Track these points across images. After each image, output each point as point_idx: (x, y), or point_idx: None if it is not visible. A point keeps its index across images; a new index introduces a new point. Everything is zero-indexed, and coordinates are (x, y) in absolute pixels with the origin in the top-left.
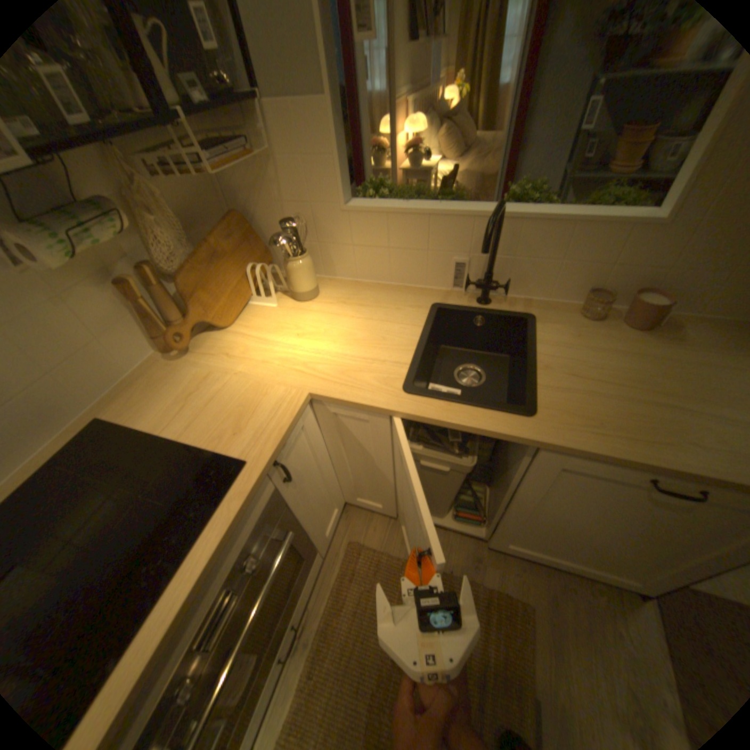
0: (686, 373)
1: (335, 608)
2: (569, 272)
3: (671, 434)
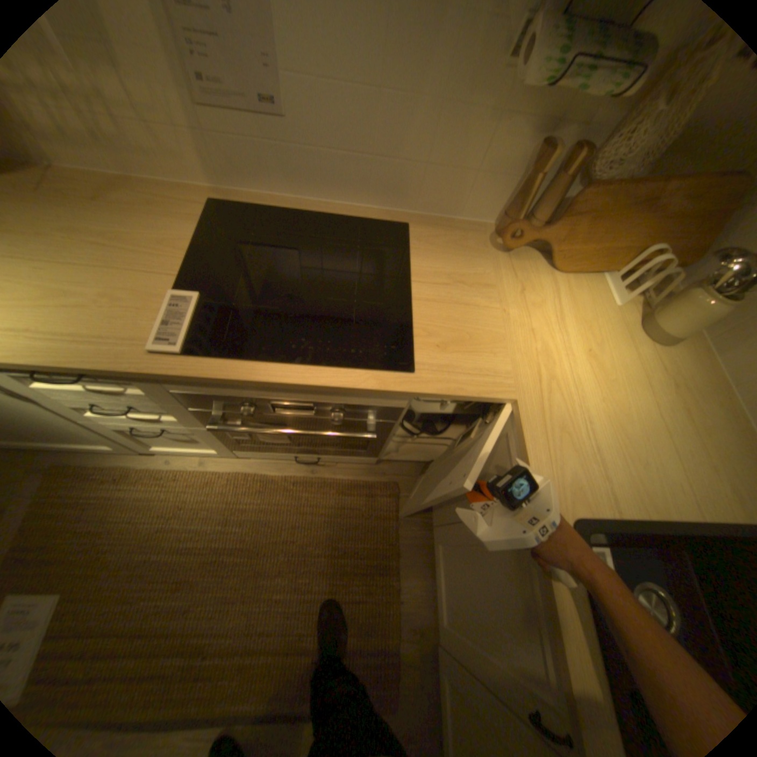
0: None
1: (343, 491)
2: None
3: None
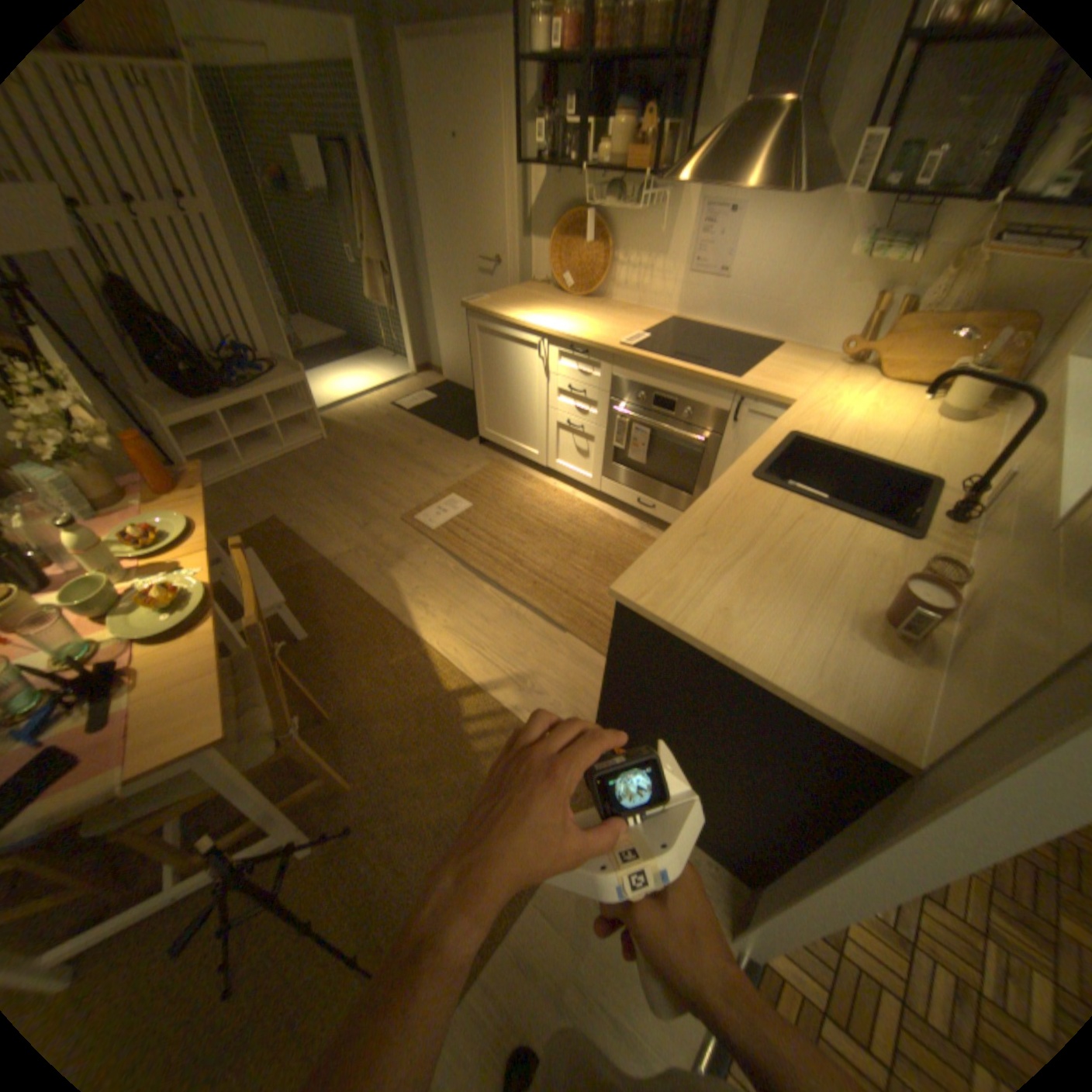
0: (792, 599)
1: None
2: (1001, 549)
3: (714, 534)
